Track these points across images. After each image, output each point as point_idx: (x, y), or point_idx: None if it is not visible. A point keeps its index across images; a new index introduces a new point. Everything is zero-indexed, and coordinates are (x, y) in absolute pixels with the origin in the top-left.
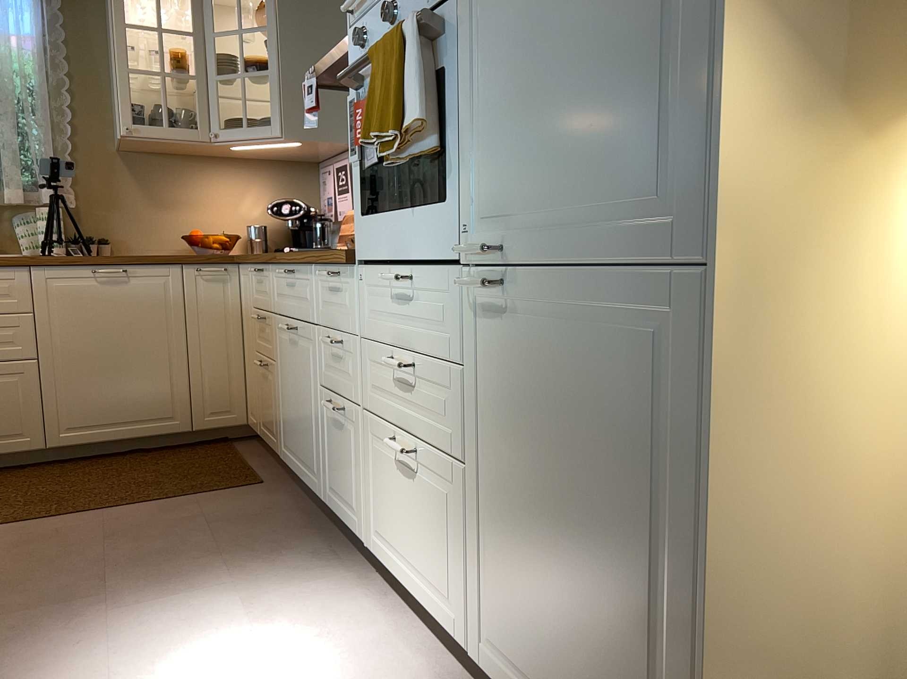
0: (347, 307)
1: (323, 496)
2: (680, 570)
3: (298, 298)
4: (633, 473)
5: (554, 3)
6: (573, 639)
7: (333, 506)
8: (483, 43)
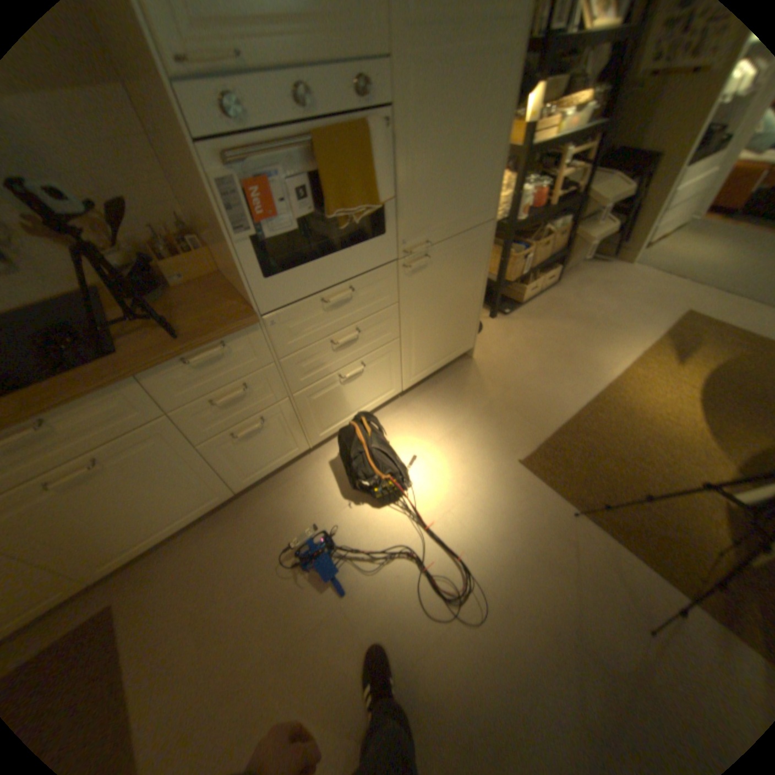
0: (245, 359)
1: (233, 494)
2: (475, 294)
3: (81, 435)
4: (467, 283)
5: (453, 137)
6: (445, 339)
7: (254, 481)
8: (410, 148)
